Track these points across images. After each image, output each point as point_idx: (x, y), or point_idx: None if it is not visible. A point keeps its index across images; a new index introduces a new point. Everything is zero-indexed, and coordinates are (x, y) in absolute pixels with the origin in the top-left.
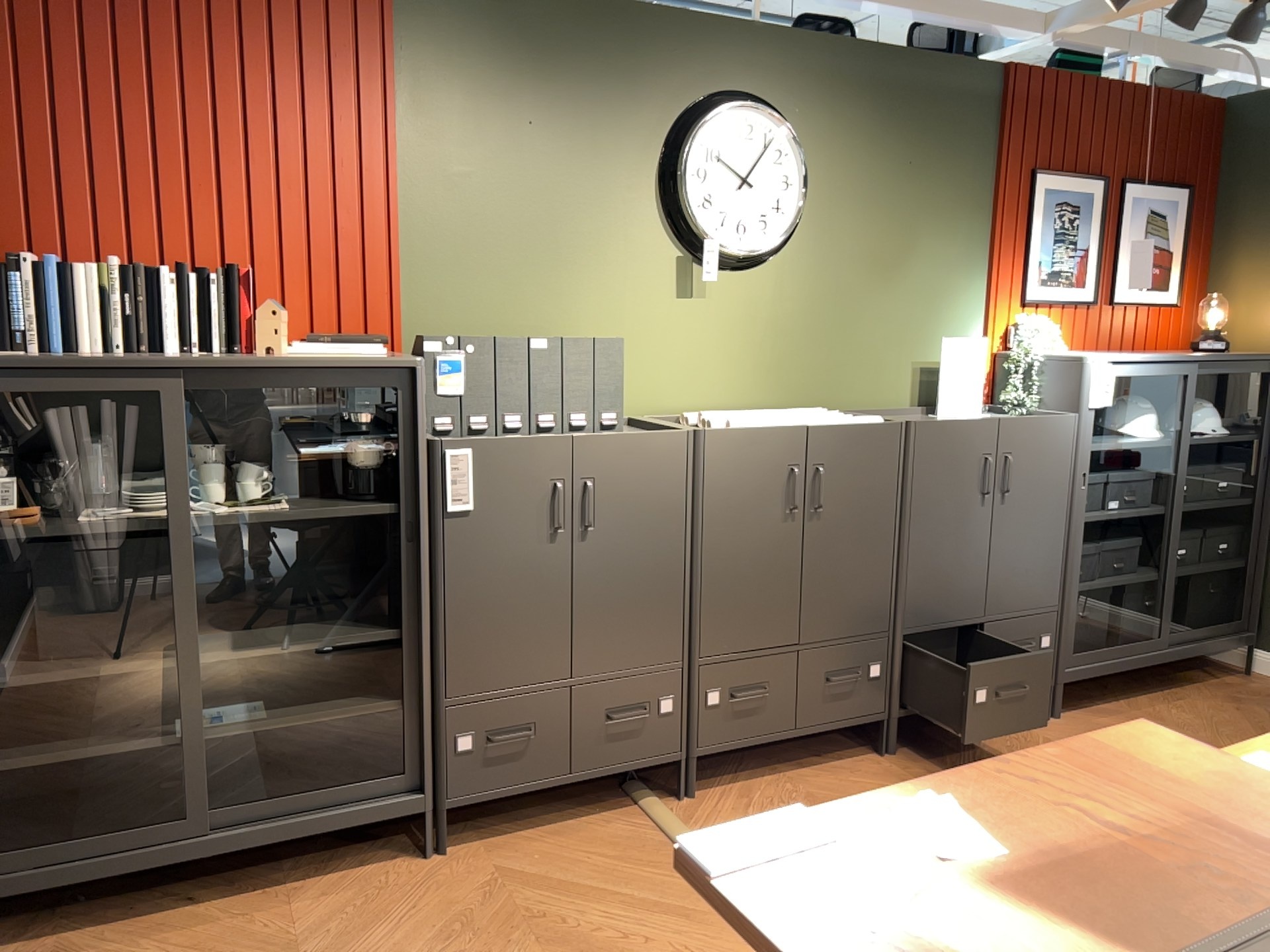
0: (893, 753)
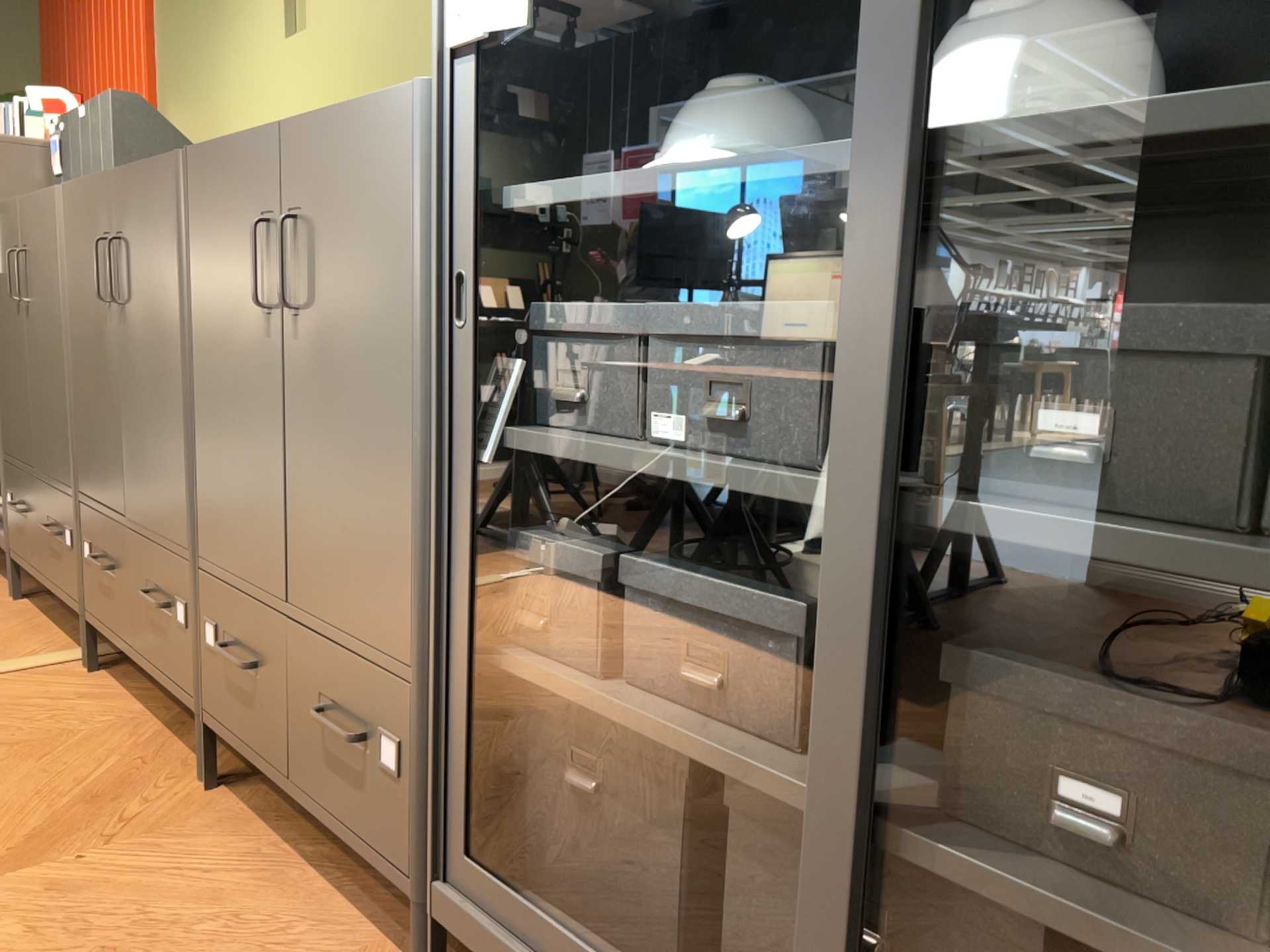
0: (206, 787)
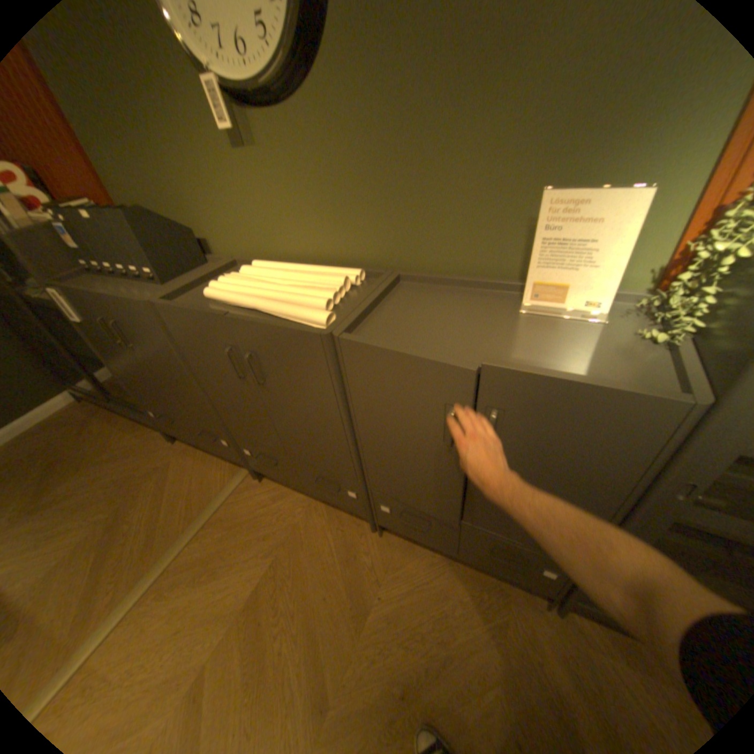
0: (379, 535)
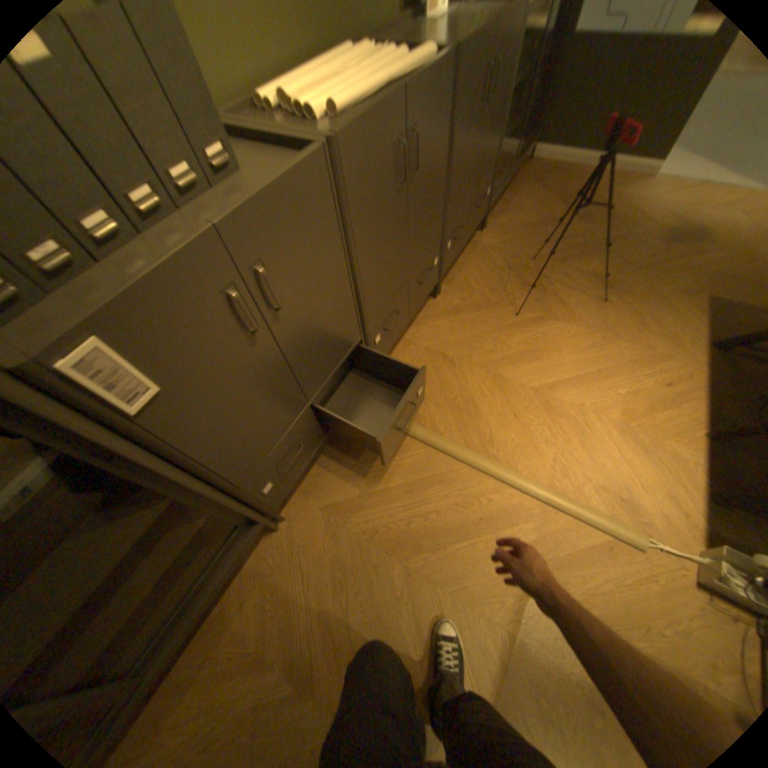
0: (439, 294)
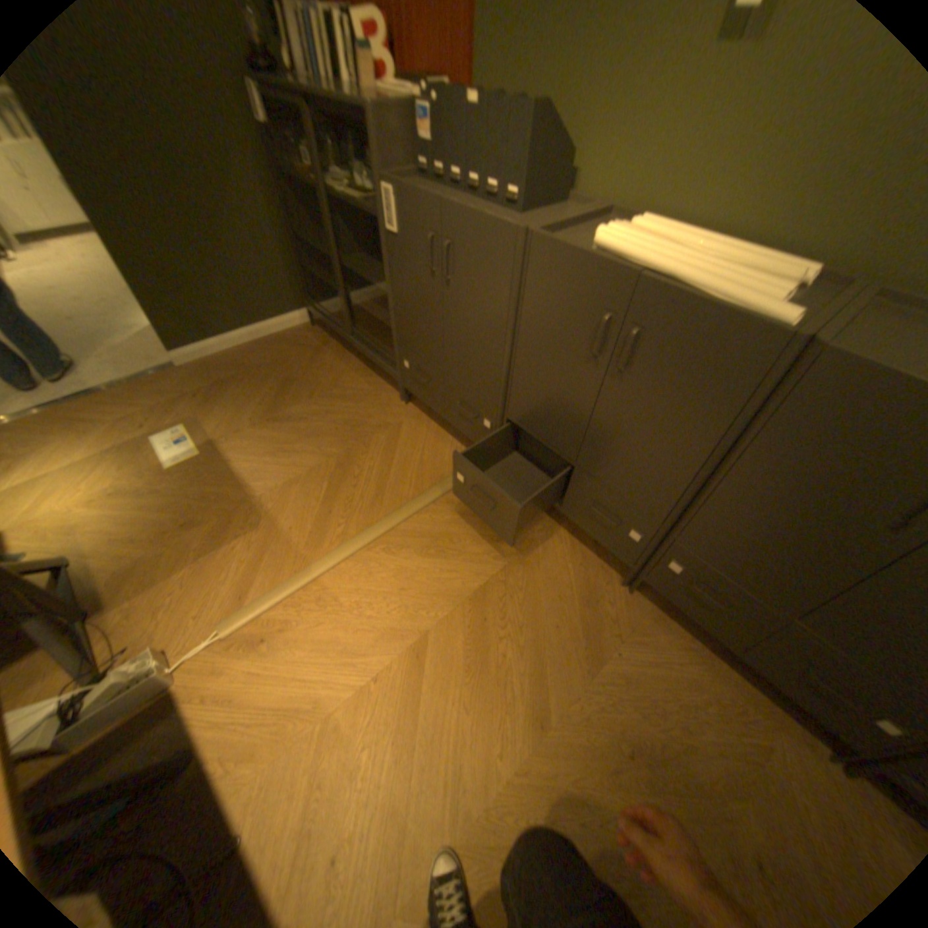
0: (630, 592)
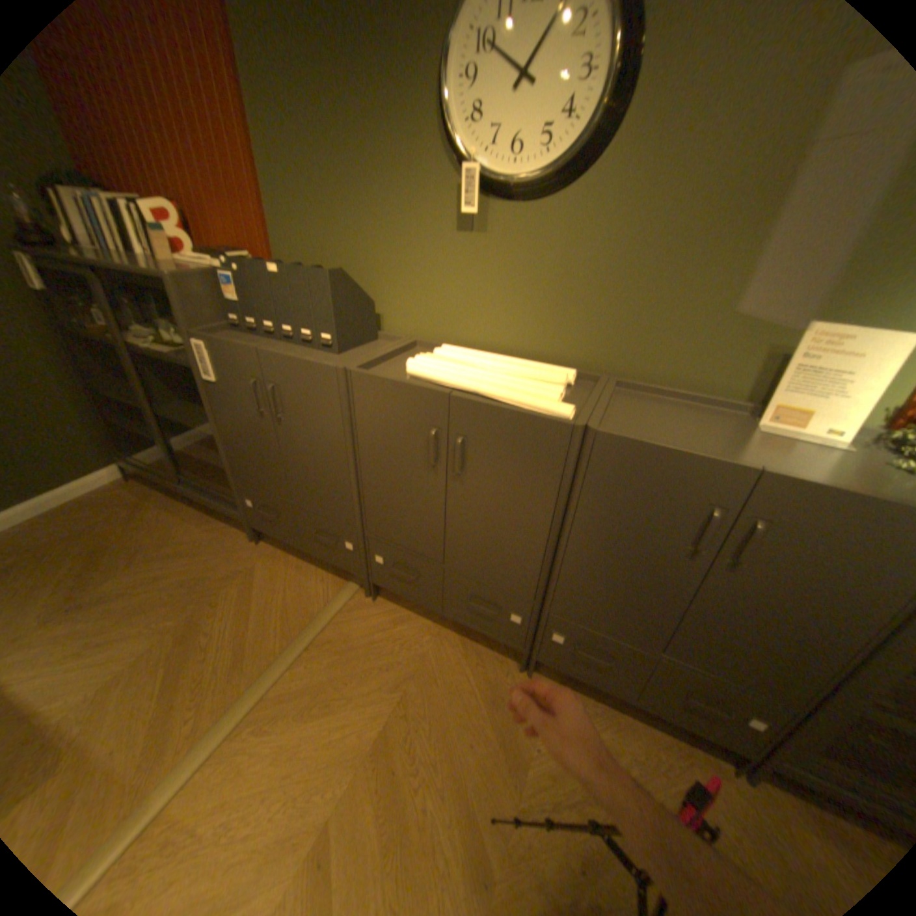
0: (530, 676)
